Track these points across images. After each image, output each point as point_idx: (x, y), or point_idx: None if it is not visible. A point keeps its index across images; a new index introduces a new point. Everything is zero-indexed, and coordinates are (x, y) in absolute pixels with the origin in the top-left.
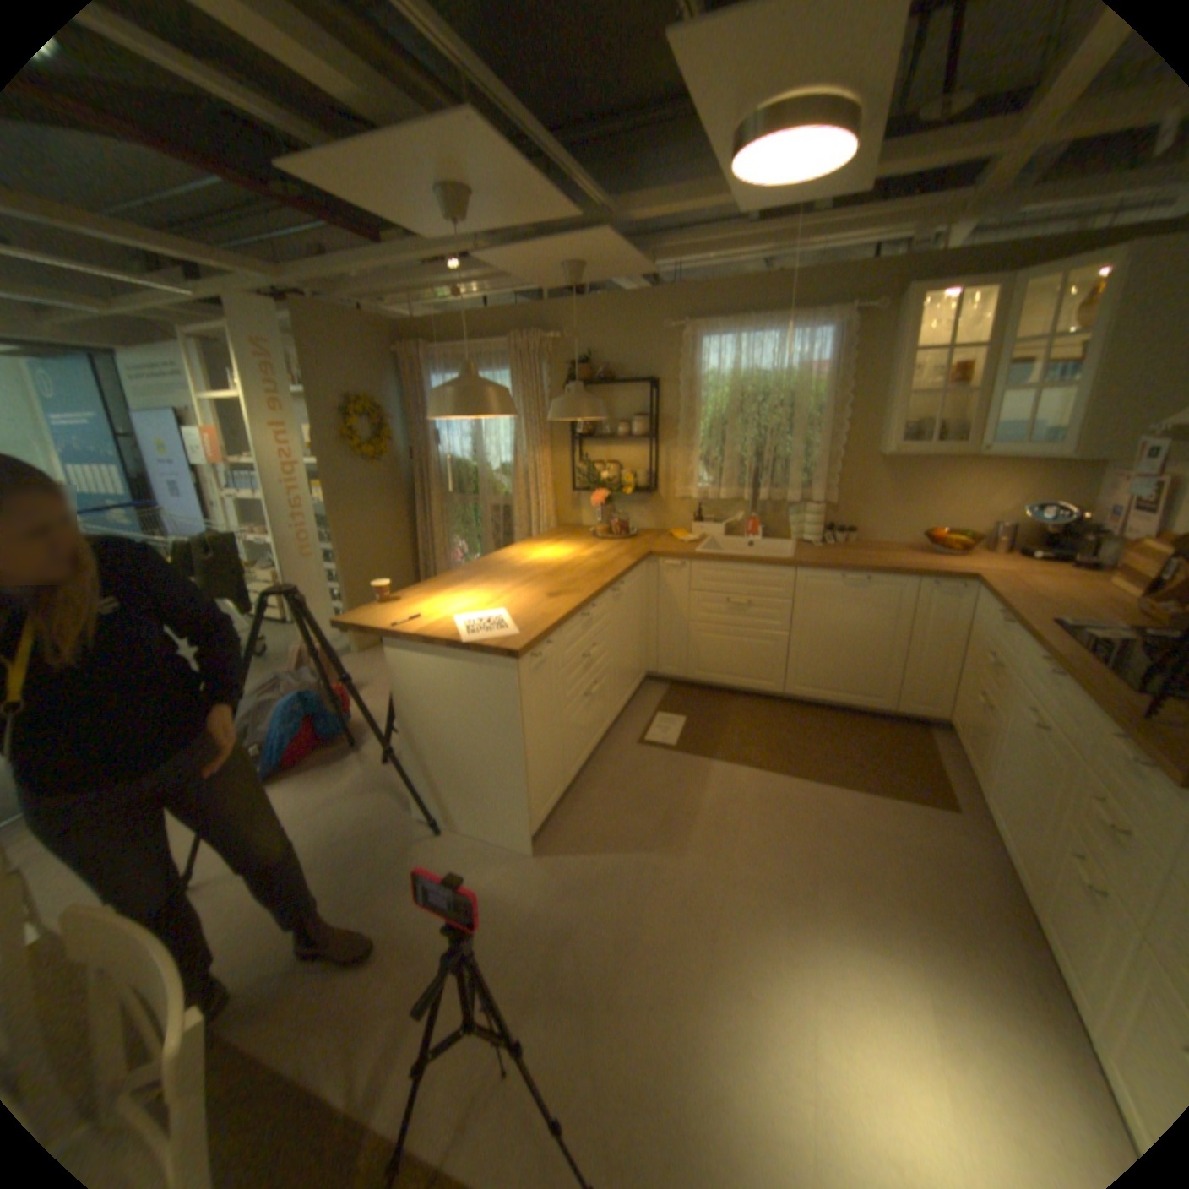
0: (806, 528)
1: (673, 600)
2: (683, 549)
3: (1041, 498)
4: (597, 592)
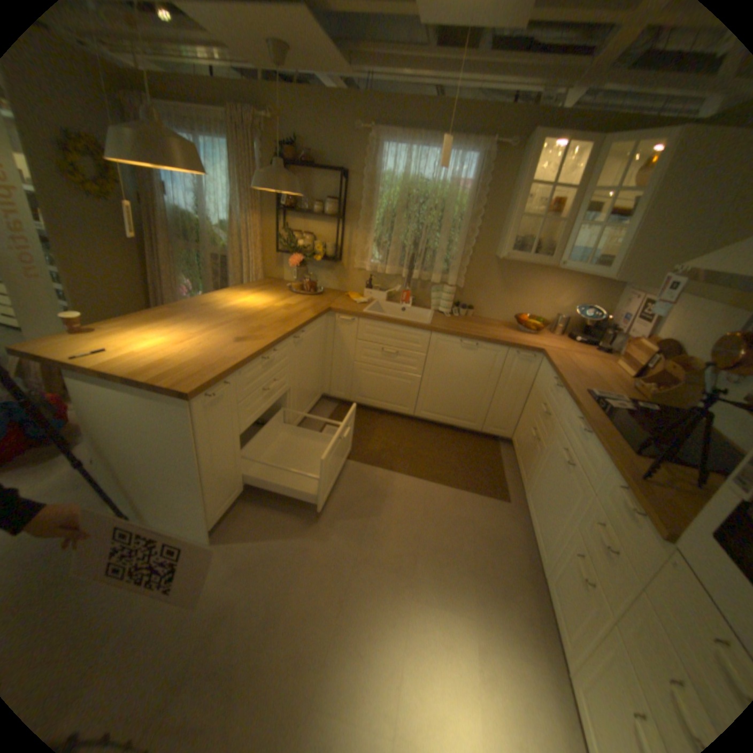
0: (442, 303)
1: (345, 346)
2: (355, 309)
3: (585, 301)
4: (279, 340)
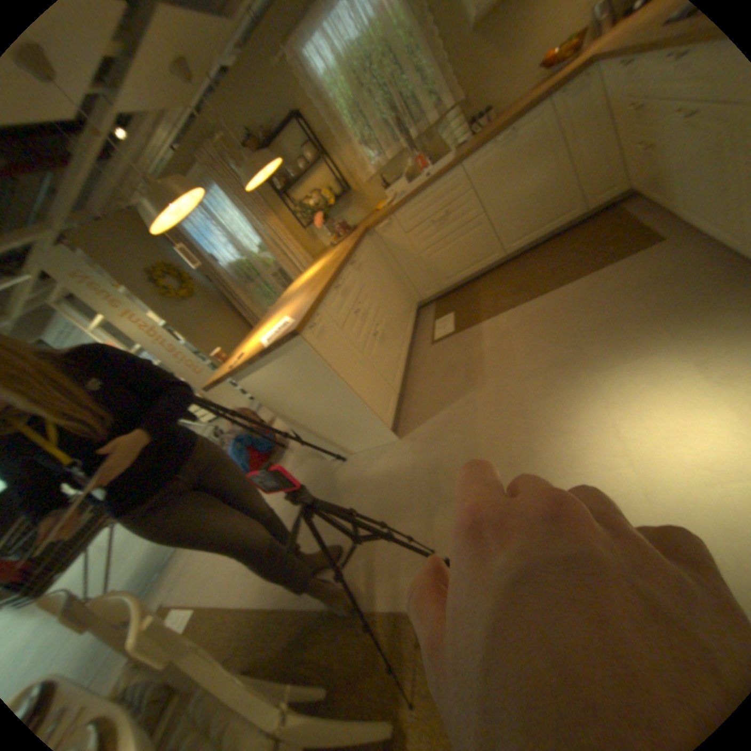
0: (458, 131)
1: (403, 246)
2: (386, 209)
3: None
4: (340, 268)
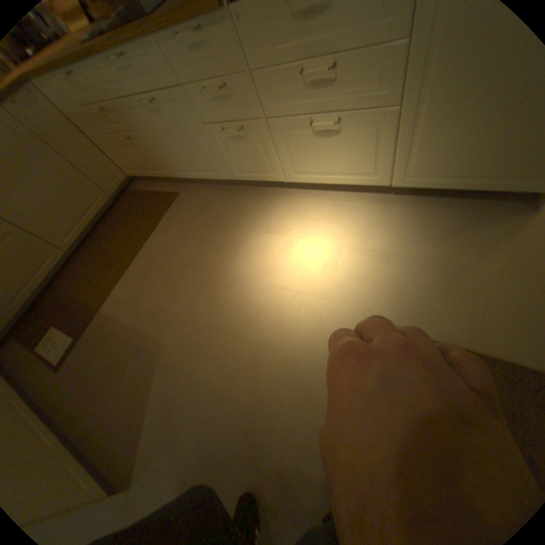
0: None
1: None
2: None
3: None
4: None
